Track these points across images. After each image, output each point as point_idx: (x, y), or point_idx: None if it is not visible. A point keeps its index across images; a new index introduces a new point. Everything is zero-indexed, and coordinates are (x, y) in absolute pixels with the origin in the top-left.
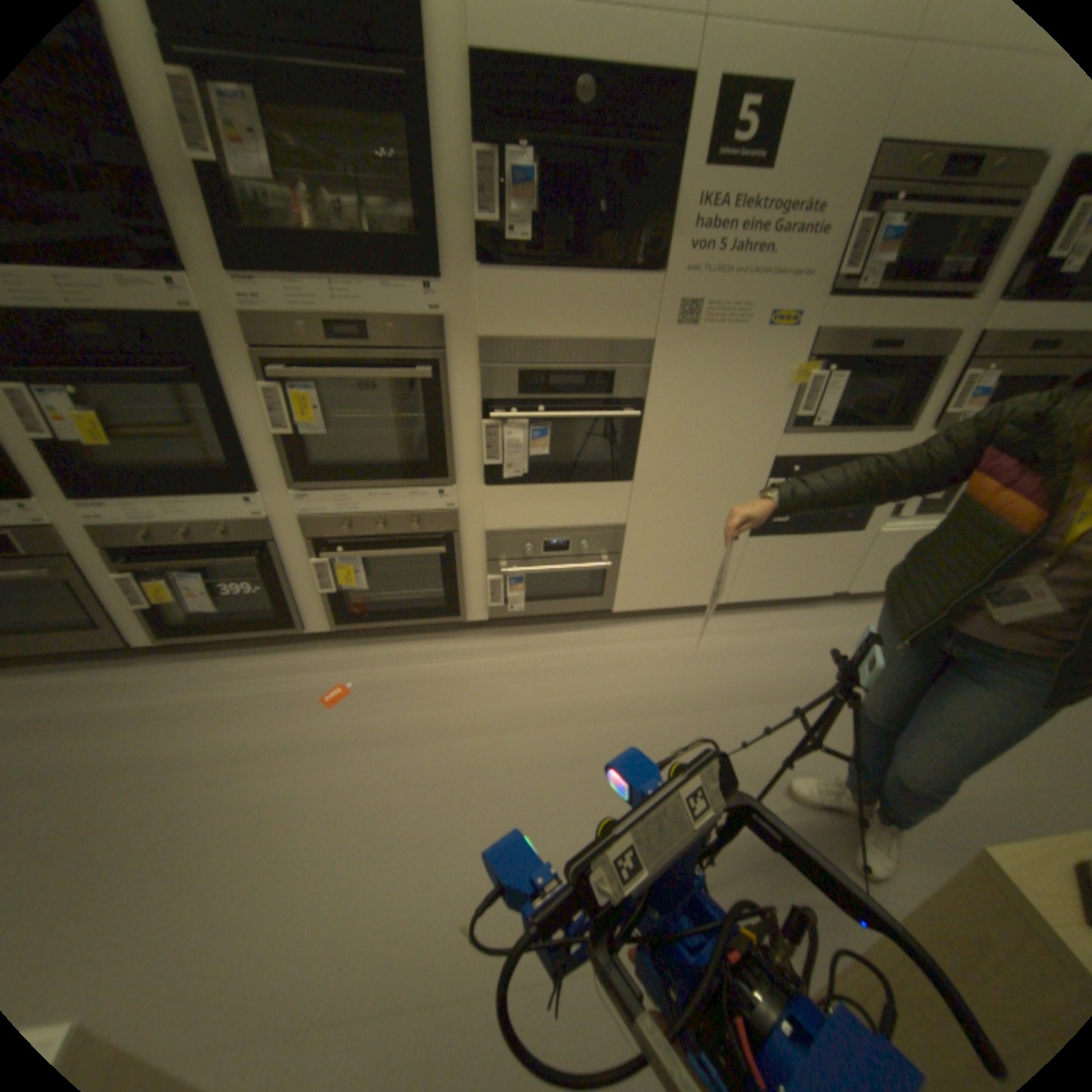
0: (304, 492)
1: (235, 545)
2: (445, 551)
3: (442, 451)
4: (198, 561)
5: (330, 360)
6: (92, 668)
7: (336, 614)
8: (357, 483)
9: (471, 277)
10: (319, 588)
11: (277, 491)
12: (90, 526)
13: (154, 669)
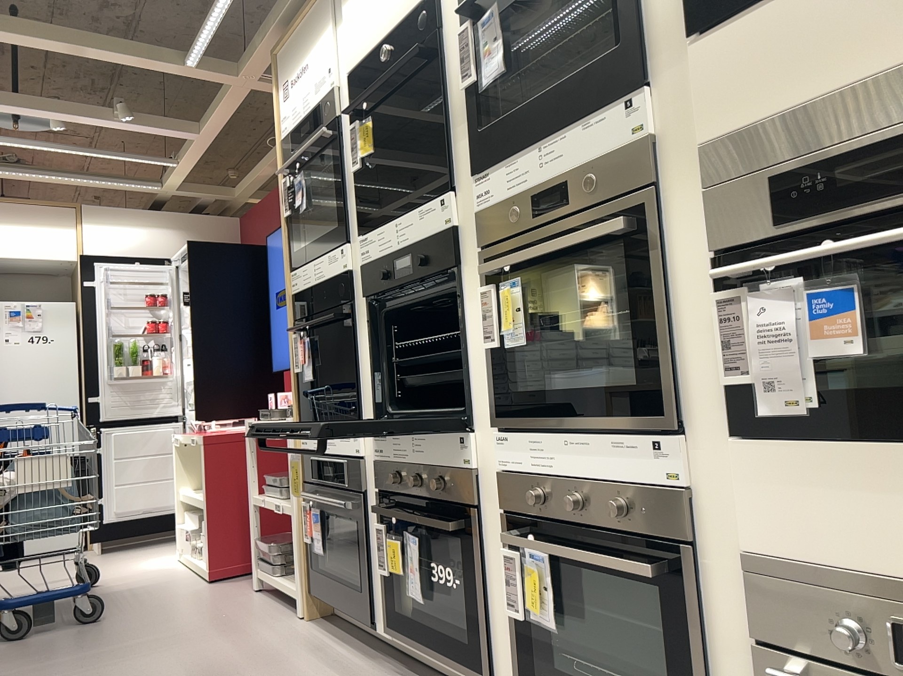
0: (504, 431)
1: (450, 506)
2: (654, 573)
3: (656, 358)
4: (423, 521)
5: (536, 240)
6: (355, 645)
7: (525, 670)
8: (553, 419)
9: (687, 62)
10: (510, 606)
11: (488, 430)
12: (376, 459)
13: (378, 668)
